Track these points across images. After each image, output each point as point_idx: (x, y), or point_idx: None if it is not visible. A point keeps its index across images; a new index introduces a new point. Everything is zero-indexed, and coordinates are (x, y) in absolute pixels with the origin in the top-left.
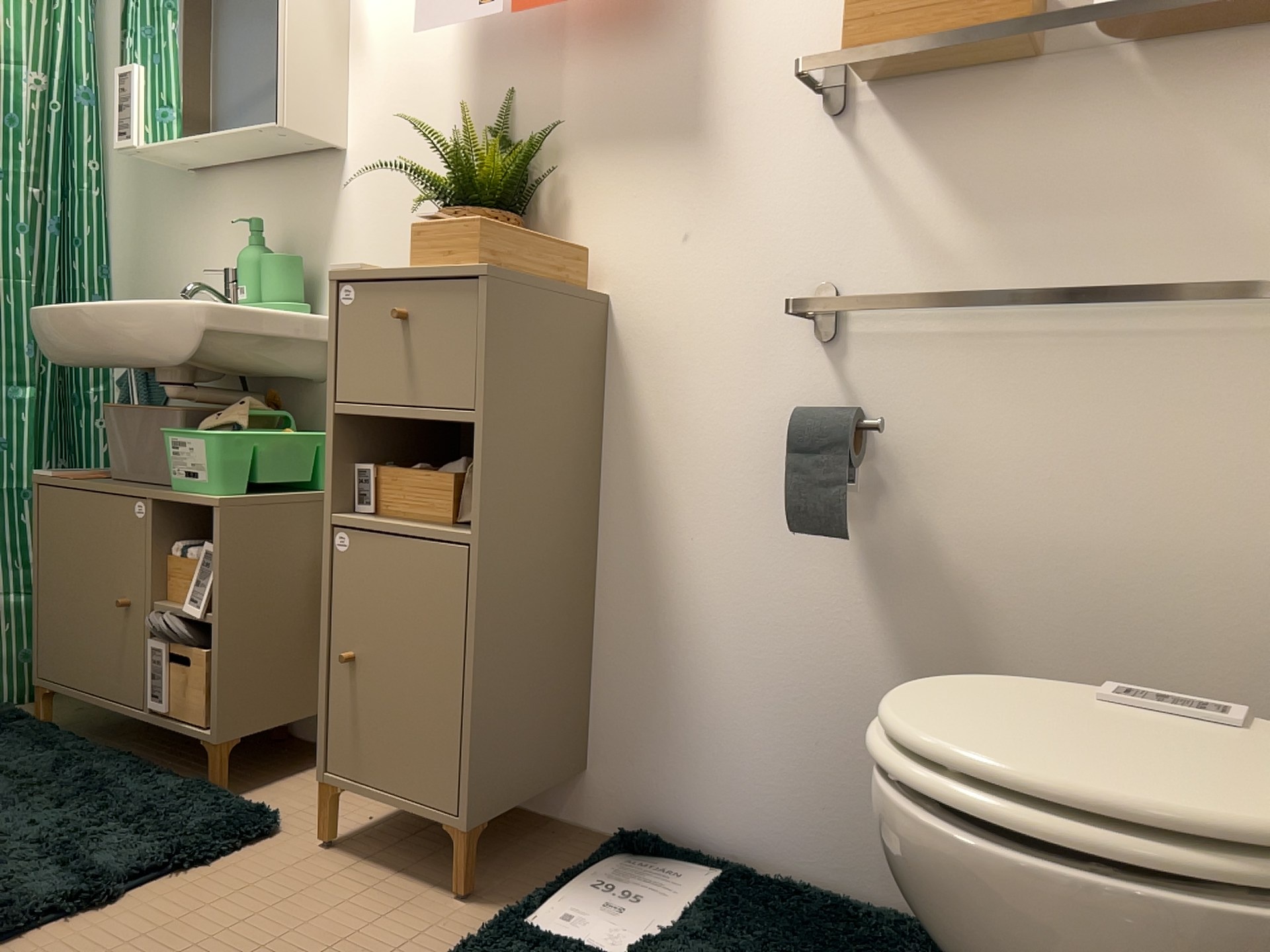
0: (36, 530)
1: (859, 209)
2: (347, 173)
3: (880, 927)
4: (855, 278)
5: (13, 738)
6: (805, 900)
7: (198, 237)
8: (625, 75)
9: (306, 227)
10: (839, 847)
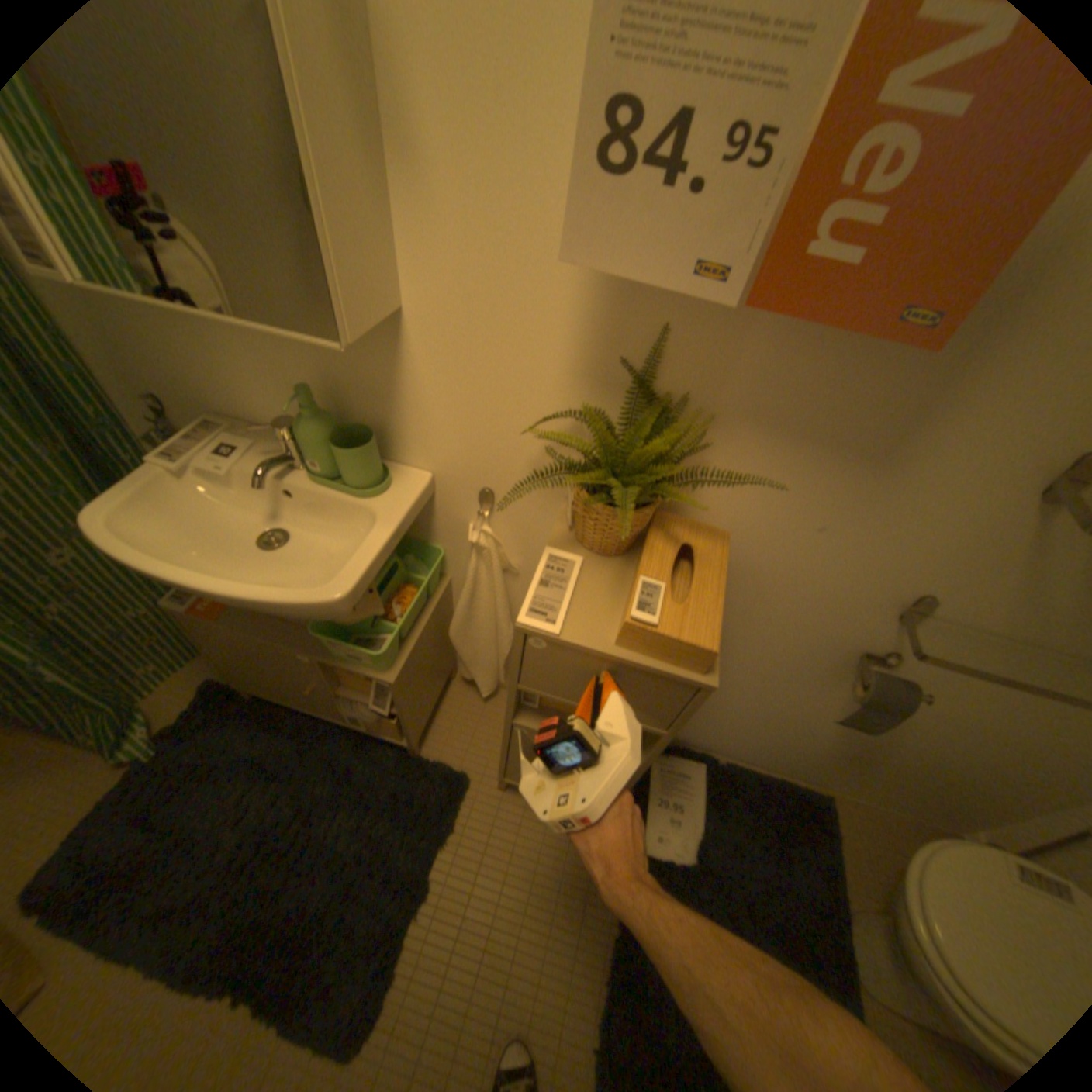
0: (187, 632)
1: (1004, 564)
2: (409, 335)
3: (788, 802)
4: (960, 598)
5: (246, 728)
6: (752, 787)
7: (189, 332)
8: (835, 367)
9: (355, 374)
10: (766, 758)
